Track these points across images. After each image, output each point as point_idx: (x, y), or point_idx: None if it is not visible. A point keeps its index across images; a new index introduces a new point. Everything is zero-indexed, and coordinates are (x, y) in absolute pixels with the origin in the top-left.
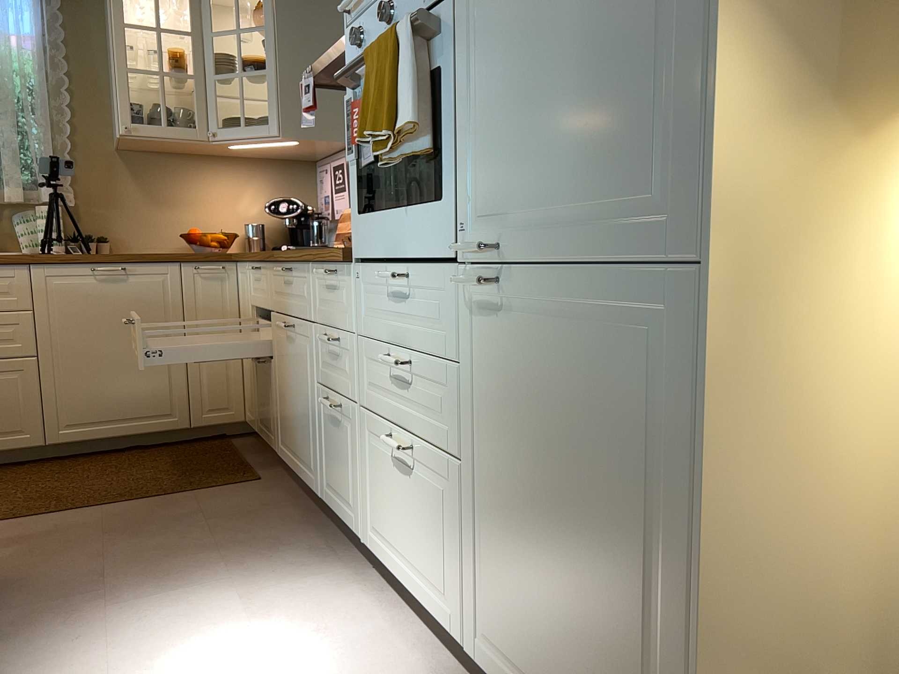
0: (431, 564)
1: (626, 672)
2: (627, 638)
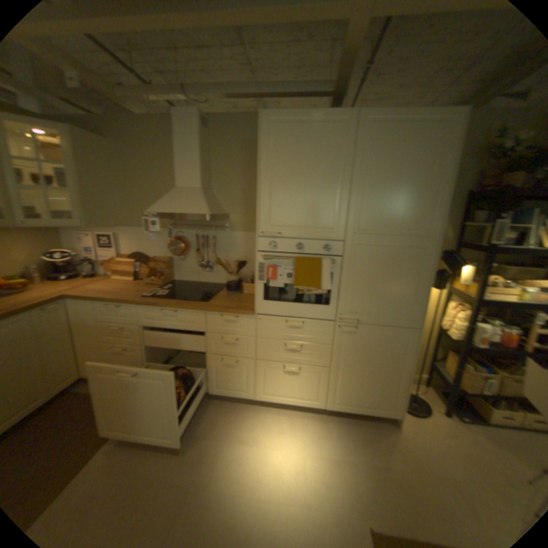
0: (307, 394)
1: (388, 394)
2: (390, 388)
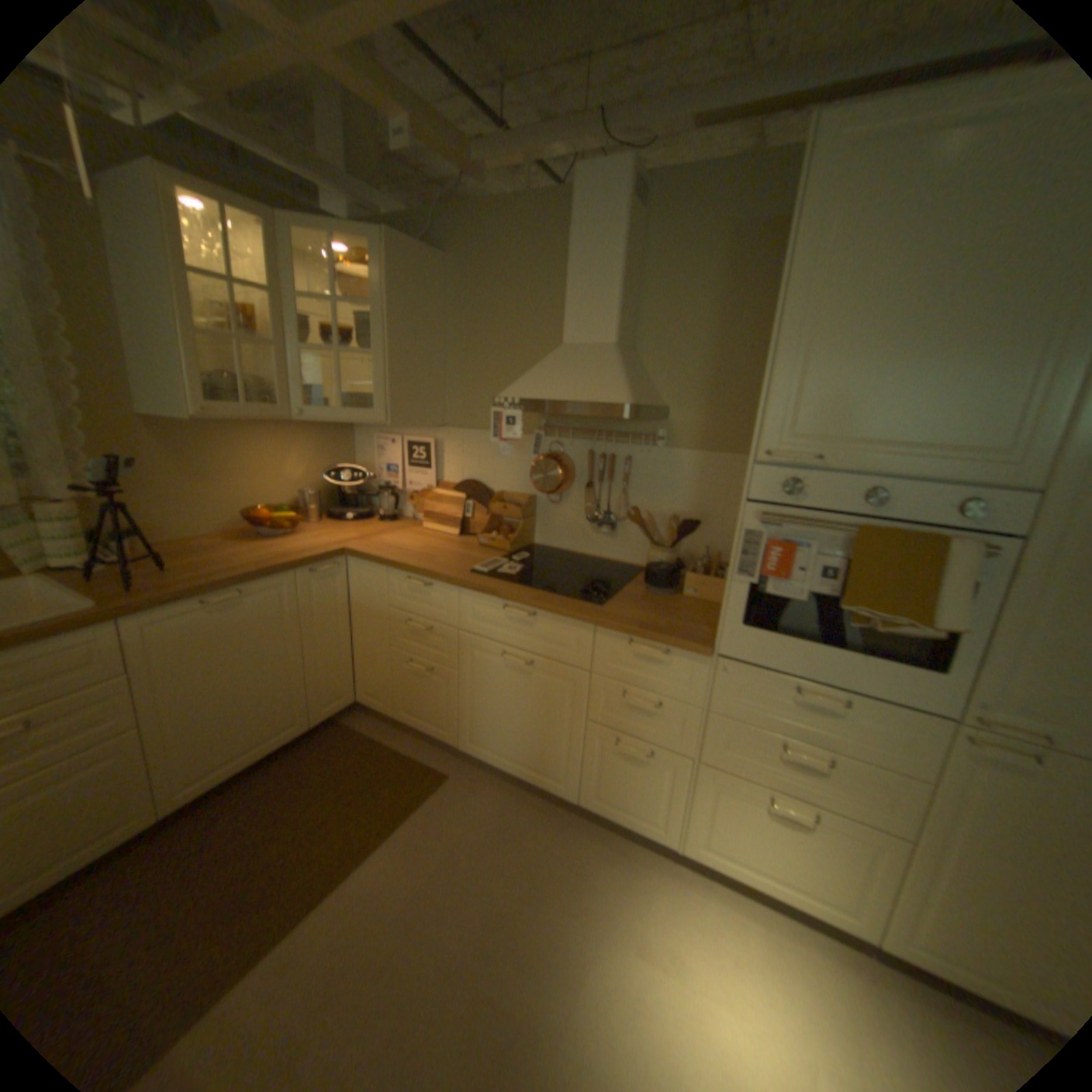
0: (825, 887)
1: None
2: None
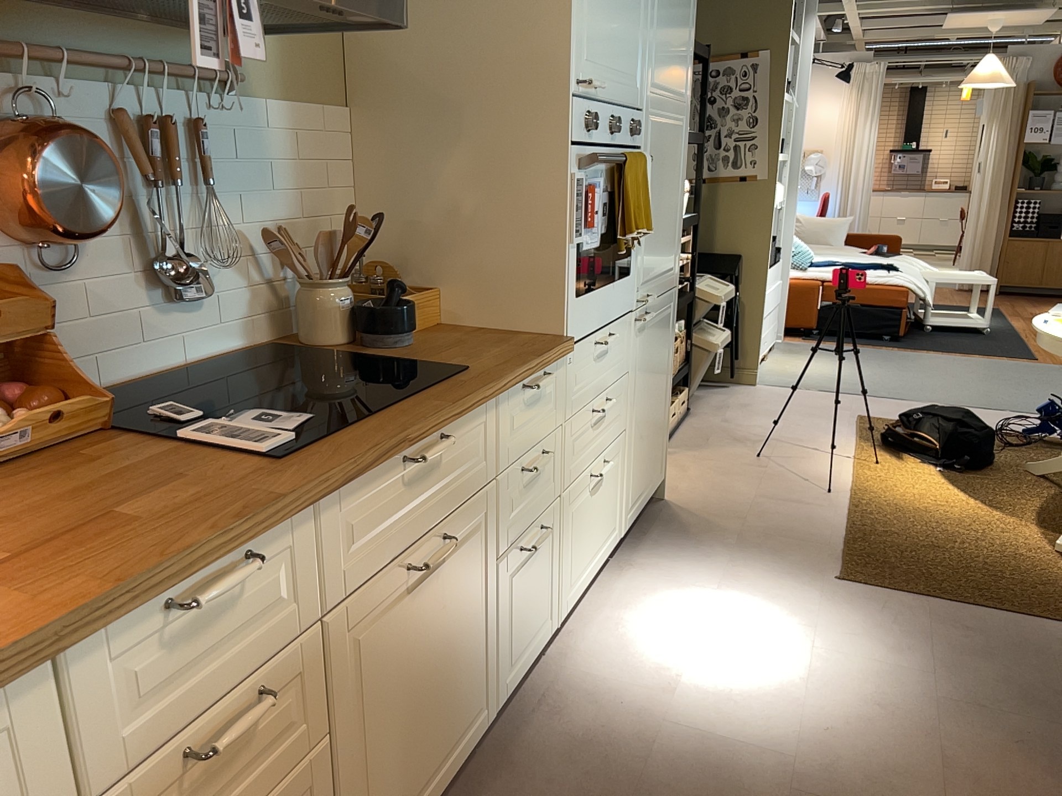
0: (608, 523)
1: (660, 434)
2: (660, 422)
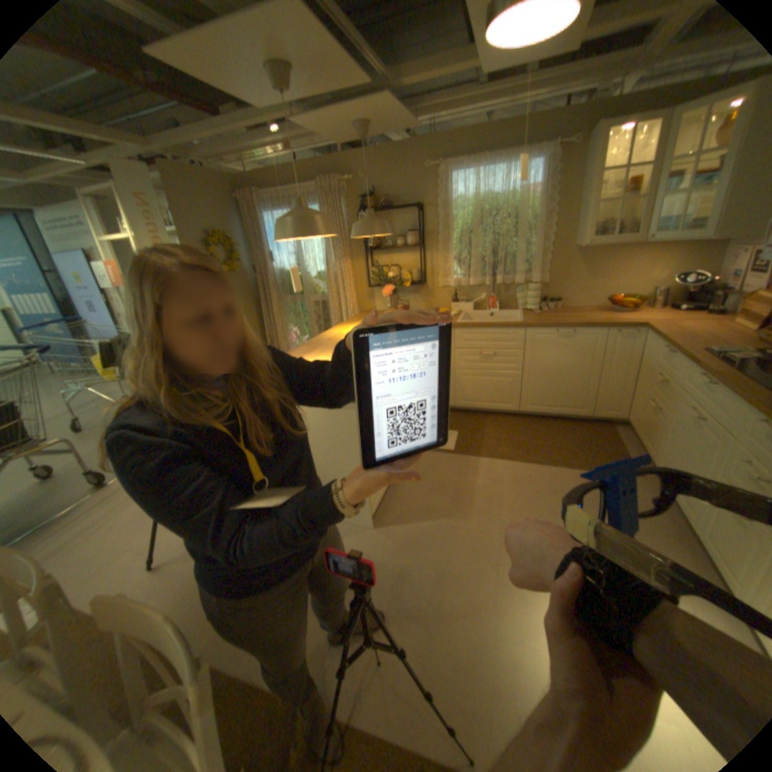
0: None
1: None
2: None
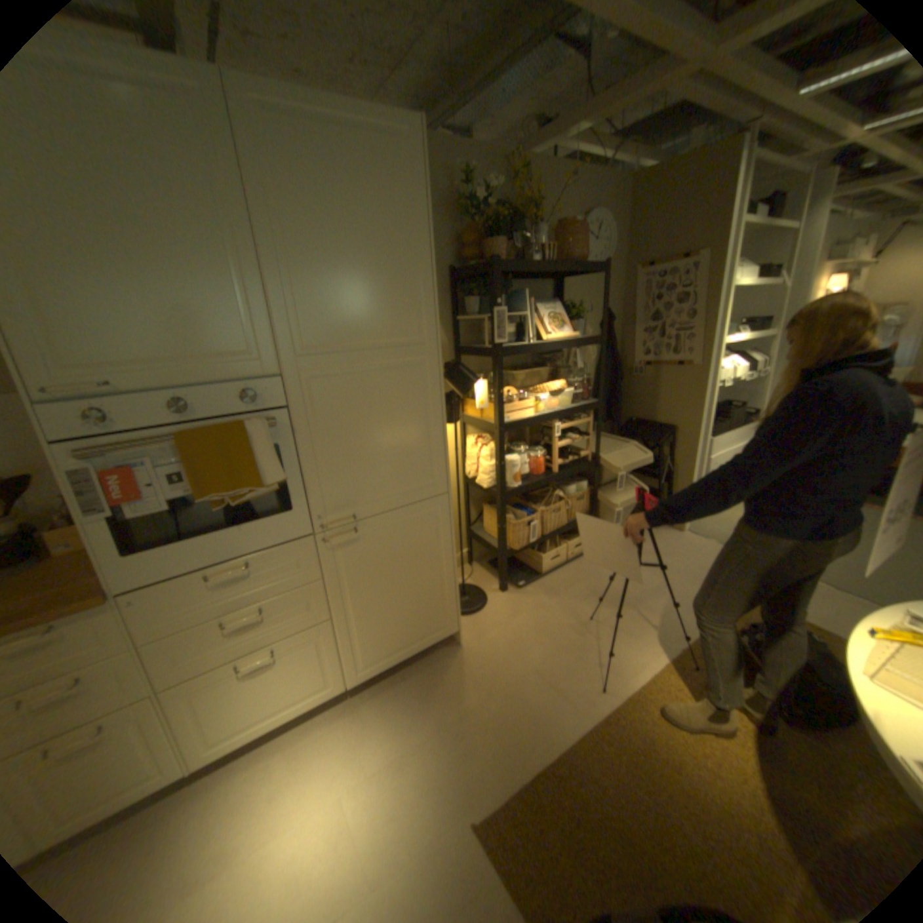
0: (300, 690)
1: (430, 607)
2: (430, 598)
